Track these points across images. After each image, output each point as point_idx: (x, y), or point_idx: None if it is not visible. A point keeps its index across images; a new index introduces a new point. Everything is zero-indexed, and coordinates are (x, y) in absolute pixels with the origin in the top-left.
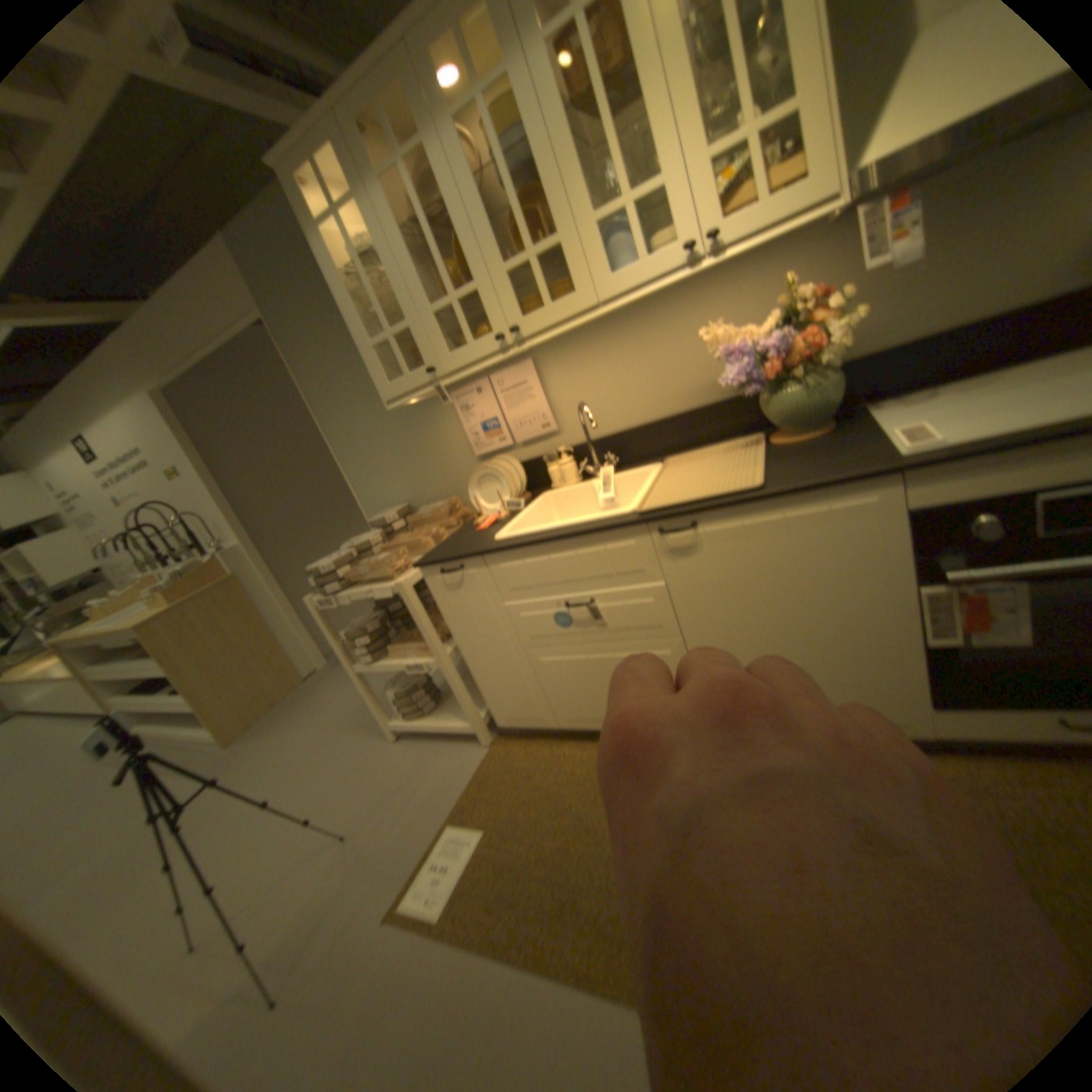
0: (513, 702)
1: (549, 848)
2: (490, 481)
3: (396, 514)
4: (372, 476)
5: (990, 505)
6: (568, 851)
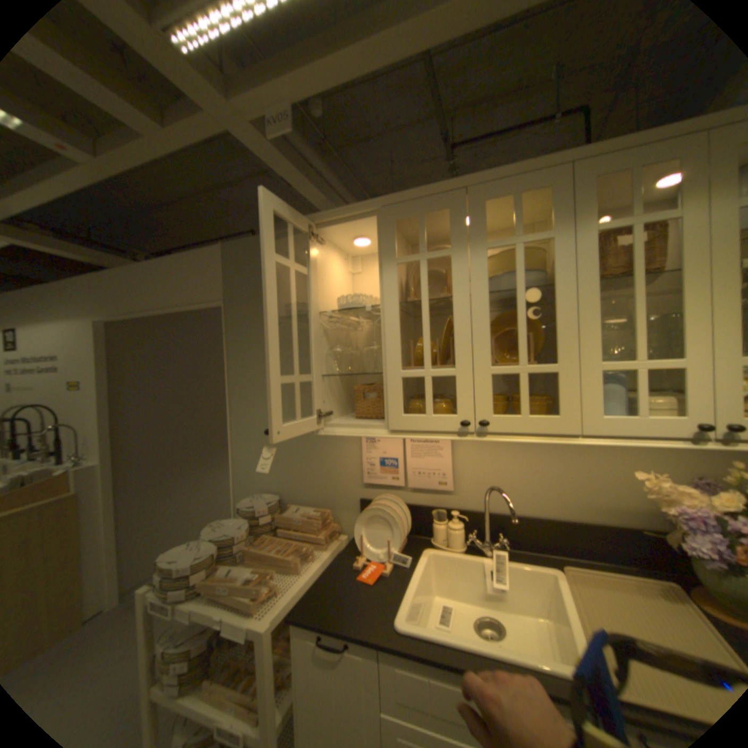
0: None
1: None
2: (378, 523)
3: (265, 511)
4: (252, 460)
5: None
6: None
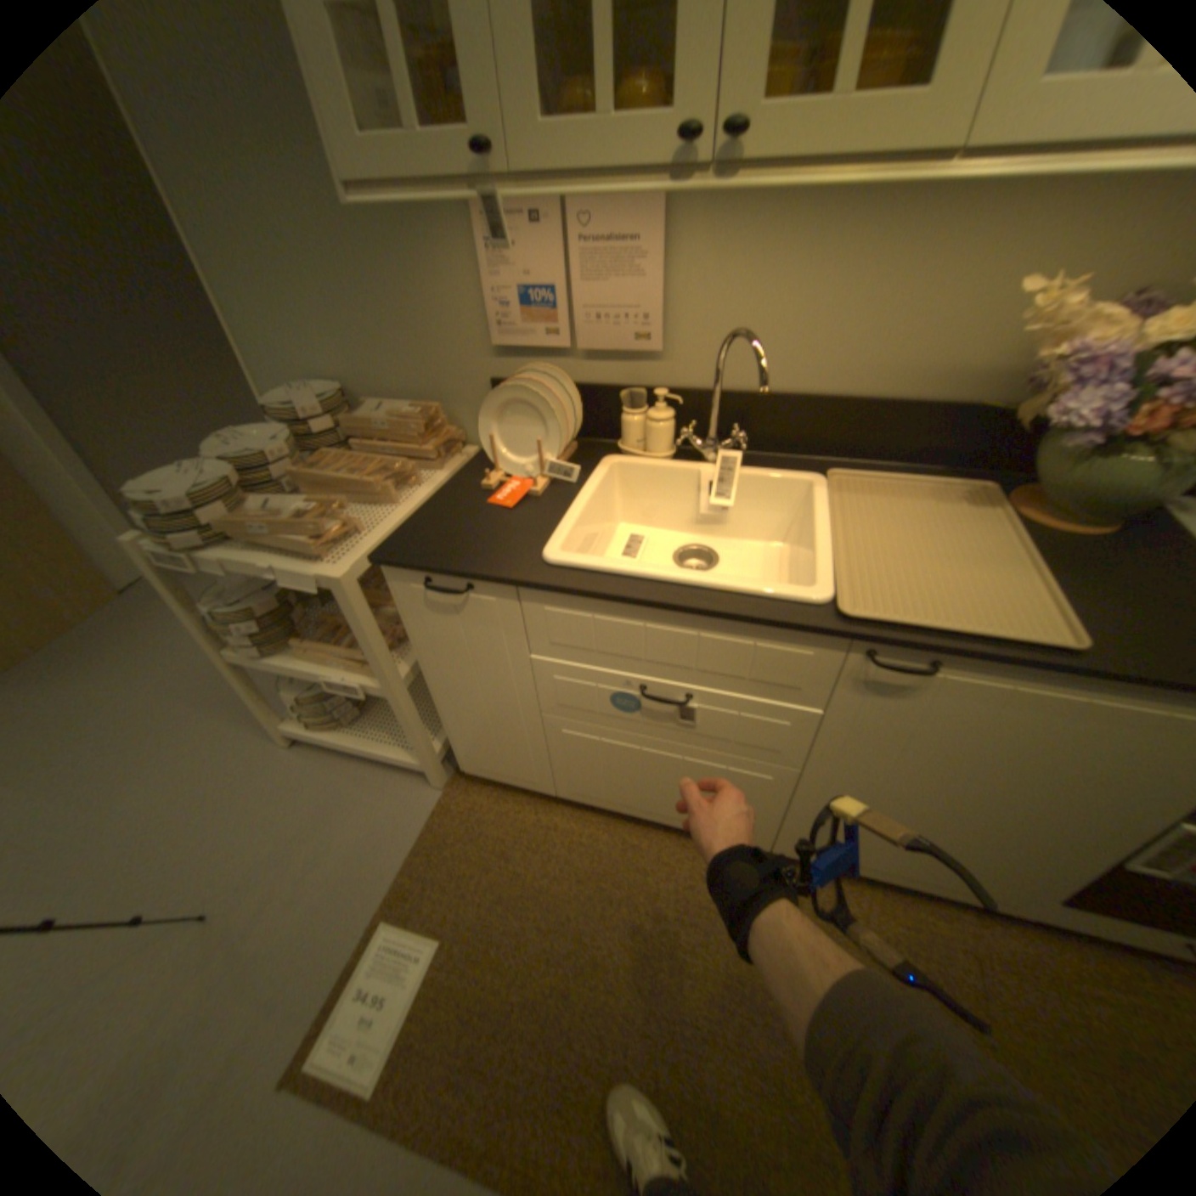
0: (494, 759)
1: (539, 993)
2: (522, 415)
3: (318, 409)
4: (268, 311)
5: None
6: (567, 1004)
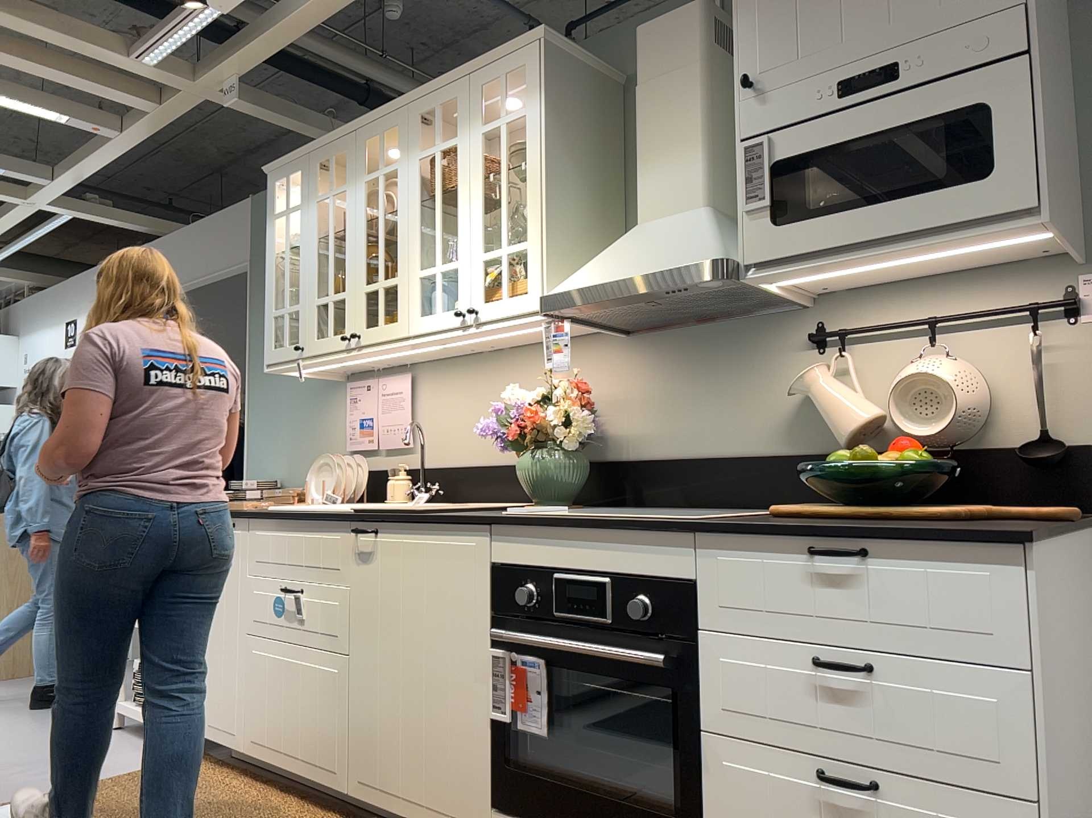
0: (217, 706)
1: None
2: (327, 473)
3: (254, 484)
4: (264, 443)
5: (532, 576)
6: None
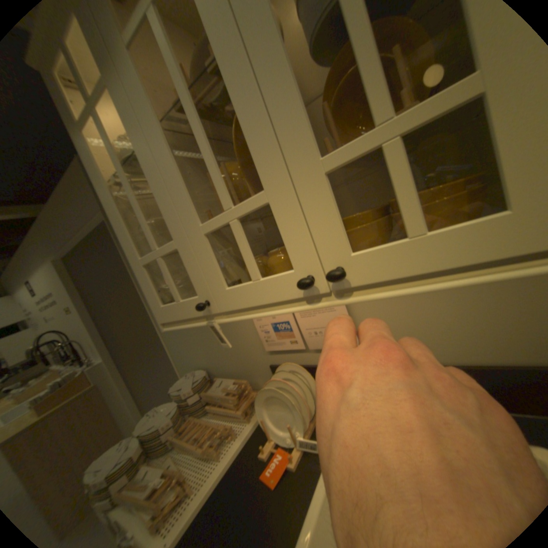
0: None
1: None
2: (280, 401)
3: (192, 391)
4: (181, 342)
5: None
6: None
